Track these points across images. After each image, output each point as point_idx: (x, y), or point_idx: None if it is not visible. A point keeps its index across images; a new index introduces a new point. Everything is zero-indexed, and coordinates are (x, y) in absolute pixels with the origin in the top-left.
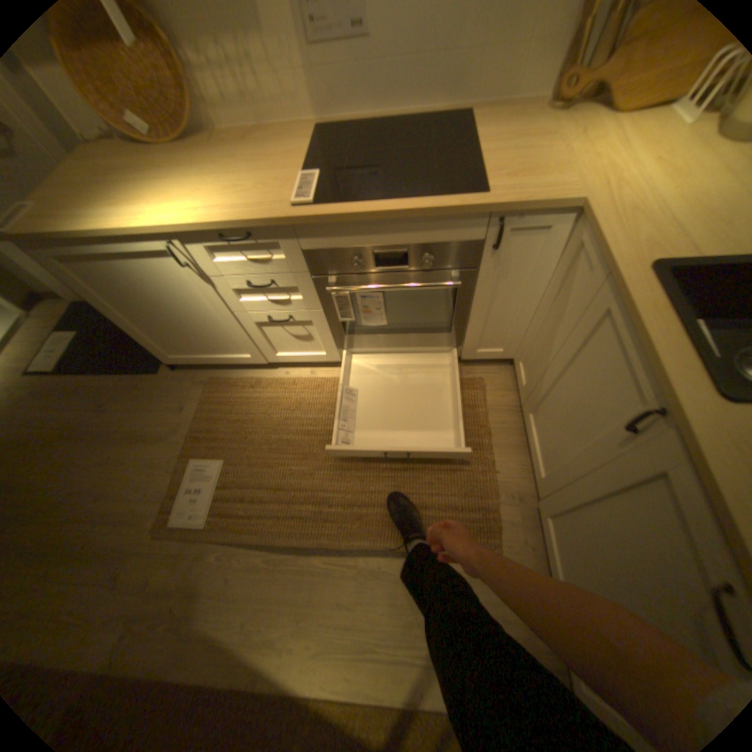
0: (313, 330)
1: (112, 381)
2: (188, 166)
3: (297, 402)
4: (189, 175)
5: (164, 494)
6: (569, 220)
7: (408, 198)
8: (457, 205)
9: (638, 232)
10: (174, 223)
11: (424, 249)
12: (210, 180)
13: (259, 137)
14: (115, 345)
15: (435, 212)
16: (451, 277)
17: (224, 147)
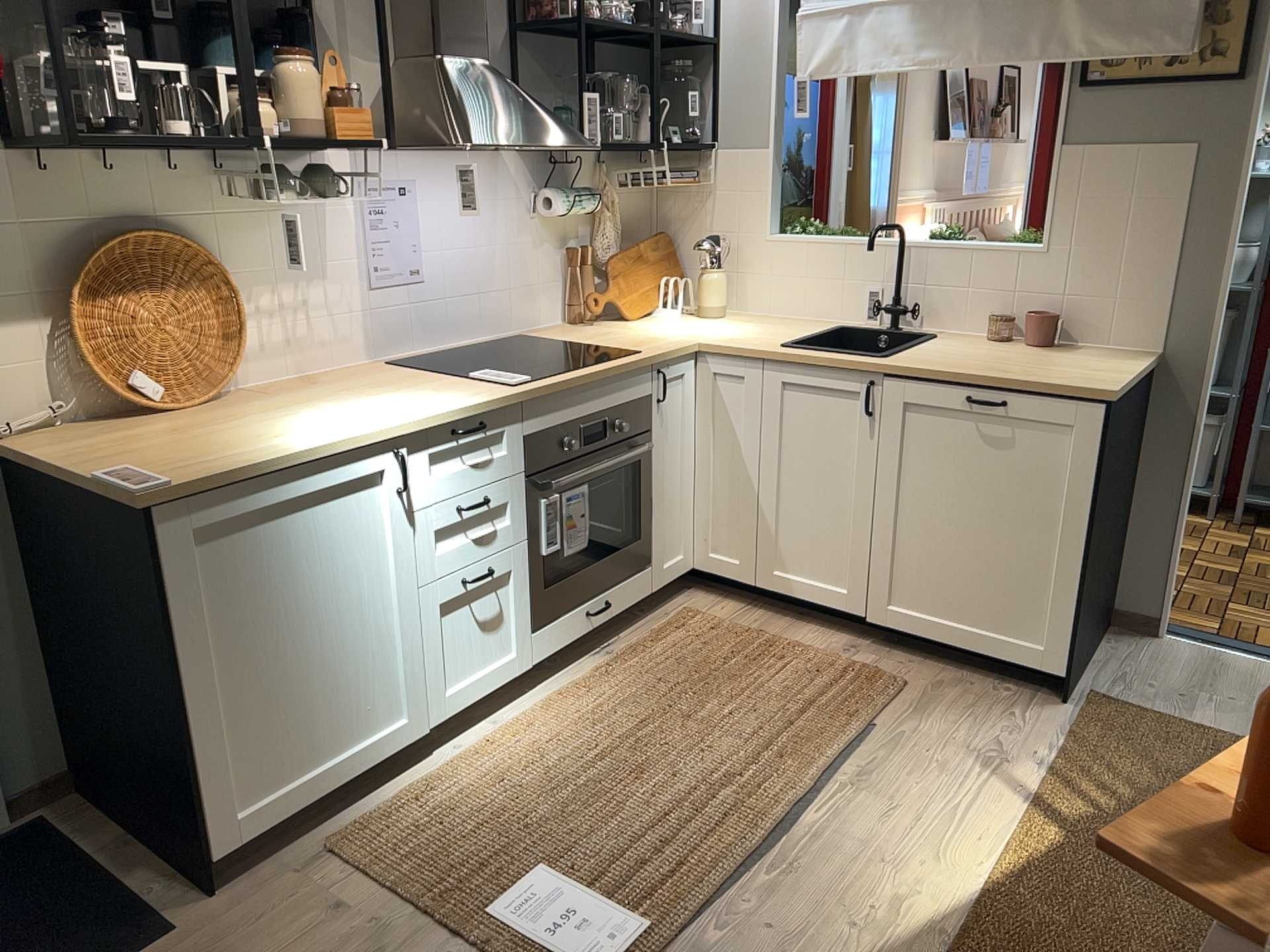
0: (508, 600)
1: None
2: (303, 406)
3: (535, 750)
4: (329, 407)
5: None
6: (694, 366)
7: (598, 363)
8: (637, 359)
9: (754, 342)
10: (417, 420)
11: (613, 418)
12: (369, 401)
13: (337, 380)
14: None
15: (626, 367)
16: (638, 445)
17: (309, 392)
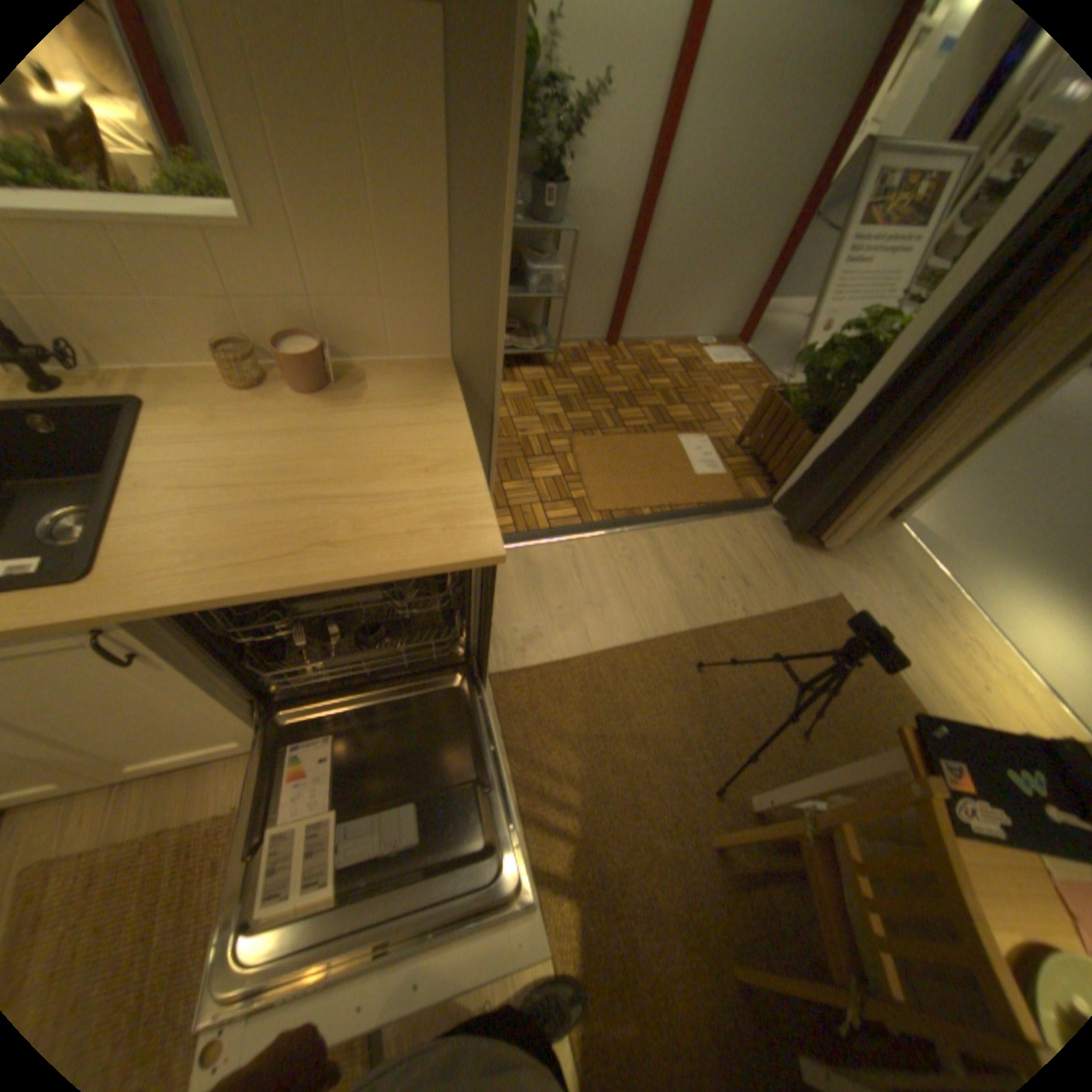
0: None
1: None
2: None
3: None
4: None
5: None
6: None
7: None
8: None
9: None
10: None
11: None
12: None
13: None
14: None
15: None
16: None
17: None
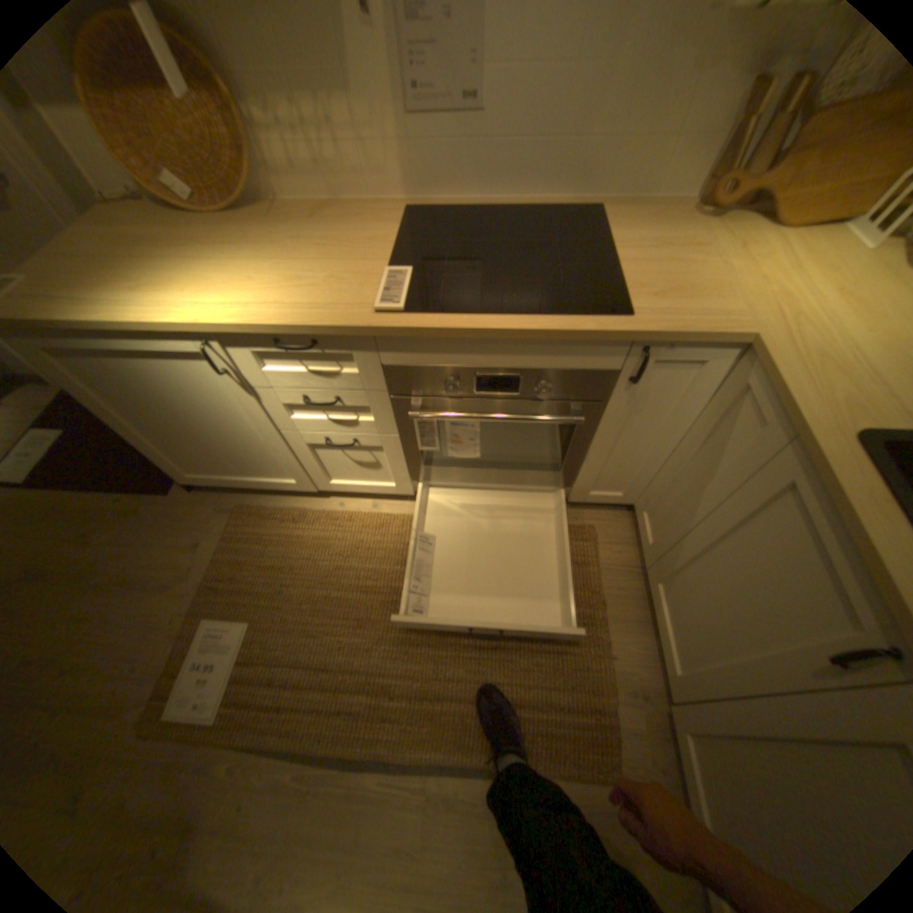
0: (382, 457)
1: (102, 503)
2: (236, 244)
3: (353, 546)
4: (237, 257)
5: (159, 672)
6: (732, 356)
7: (530, 313)
8: (594, 328)
9: (834, 388)
10: (212, 321)
11: (541, 375)
12: (265, 265)
13: (332, 214)
14: (111, 452)
15: (564, 334)
16: (571, 409)
17: (285, 223)
